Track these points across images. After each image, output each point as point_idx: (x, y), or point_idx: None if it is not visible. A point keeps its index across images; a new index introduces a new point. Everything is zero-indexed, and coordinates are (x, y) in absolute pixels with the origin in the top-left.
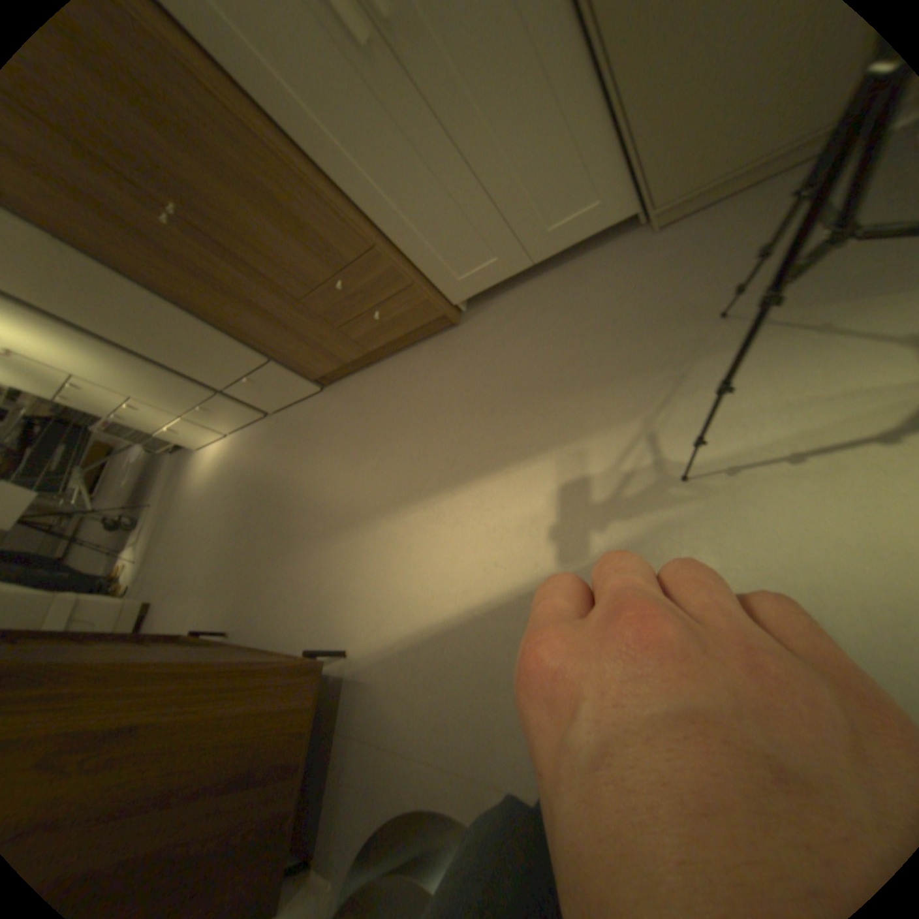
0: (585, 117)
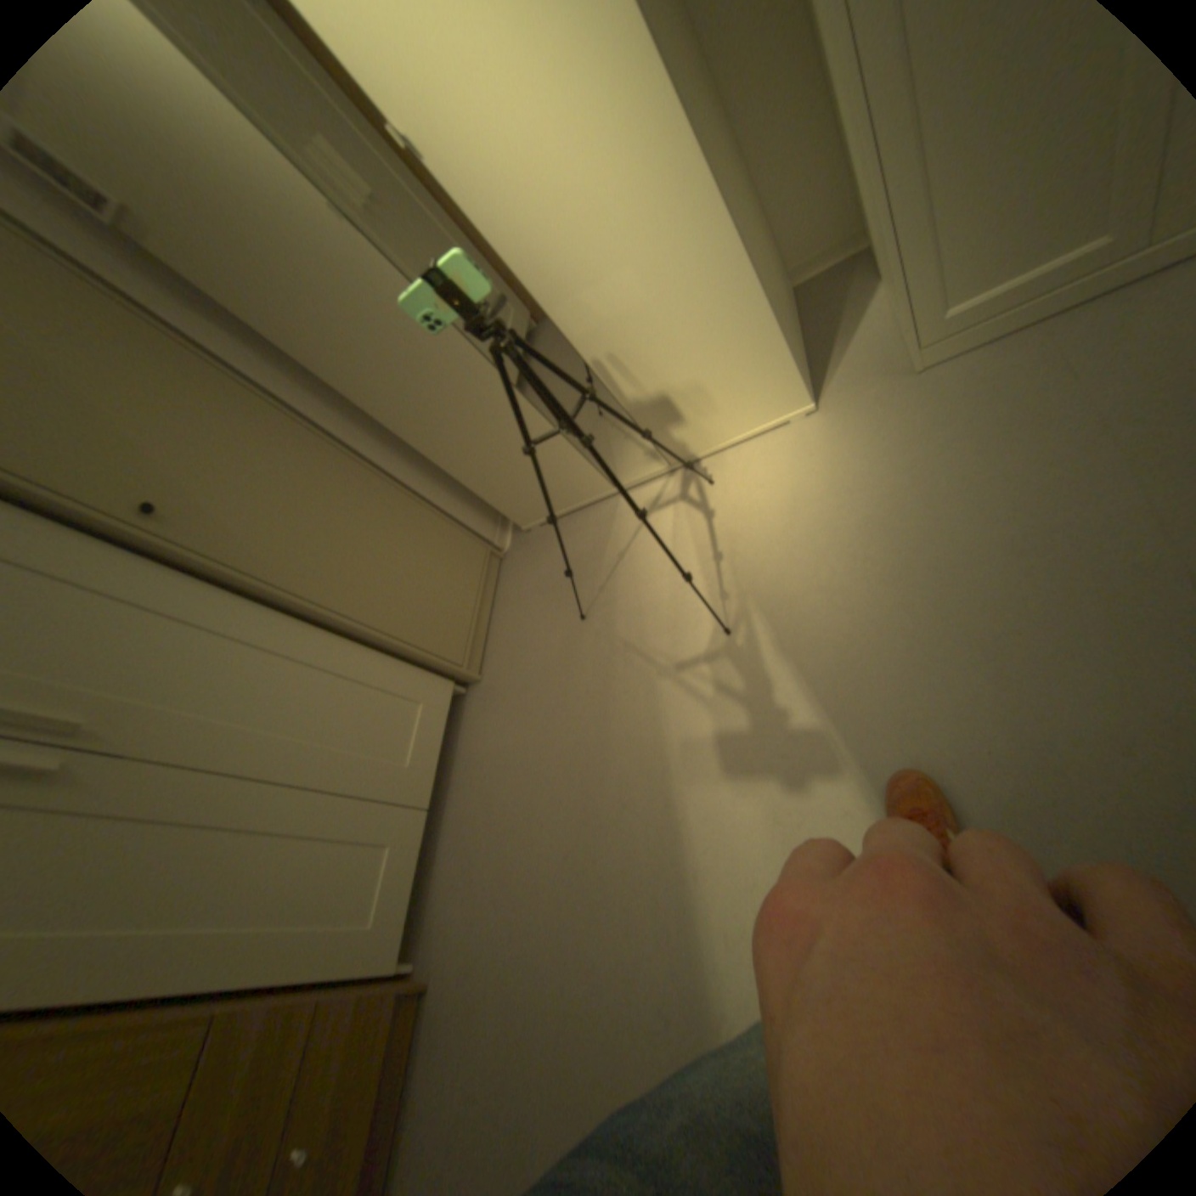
0: (354, 663)
